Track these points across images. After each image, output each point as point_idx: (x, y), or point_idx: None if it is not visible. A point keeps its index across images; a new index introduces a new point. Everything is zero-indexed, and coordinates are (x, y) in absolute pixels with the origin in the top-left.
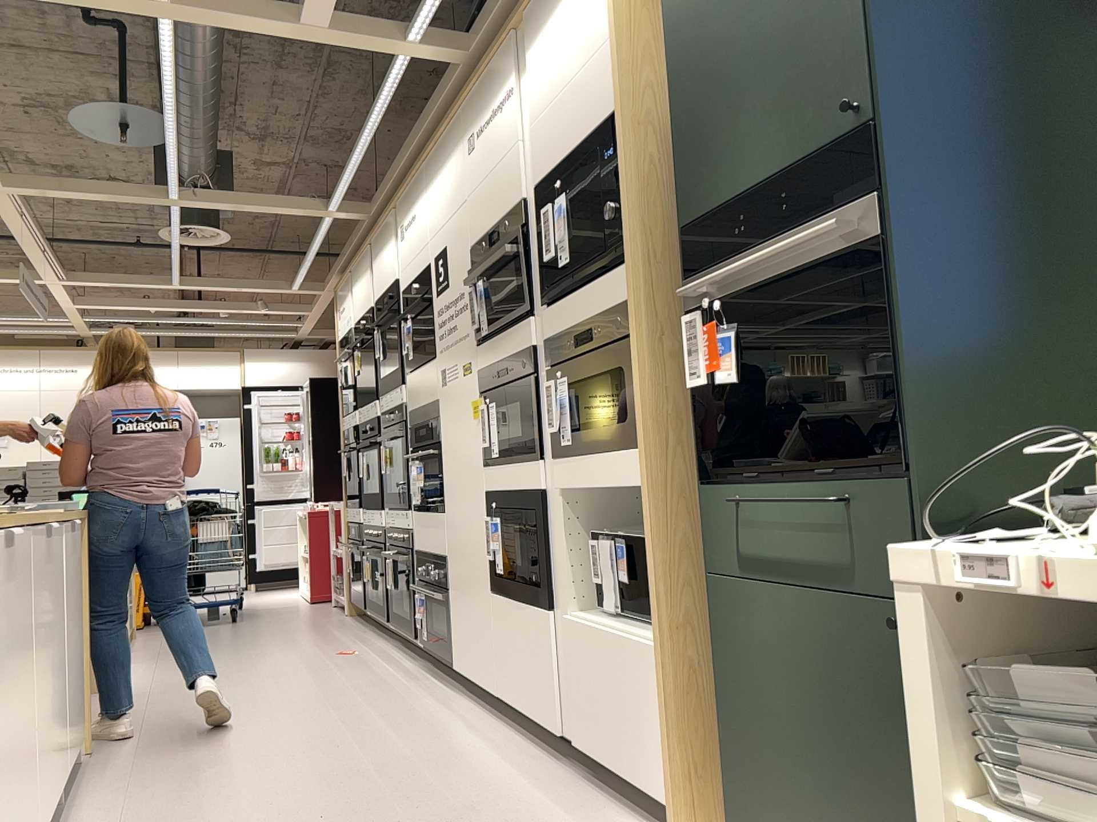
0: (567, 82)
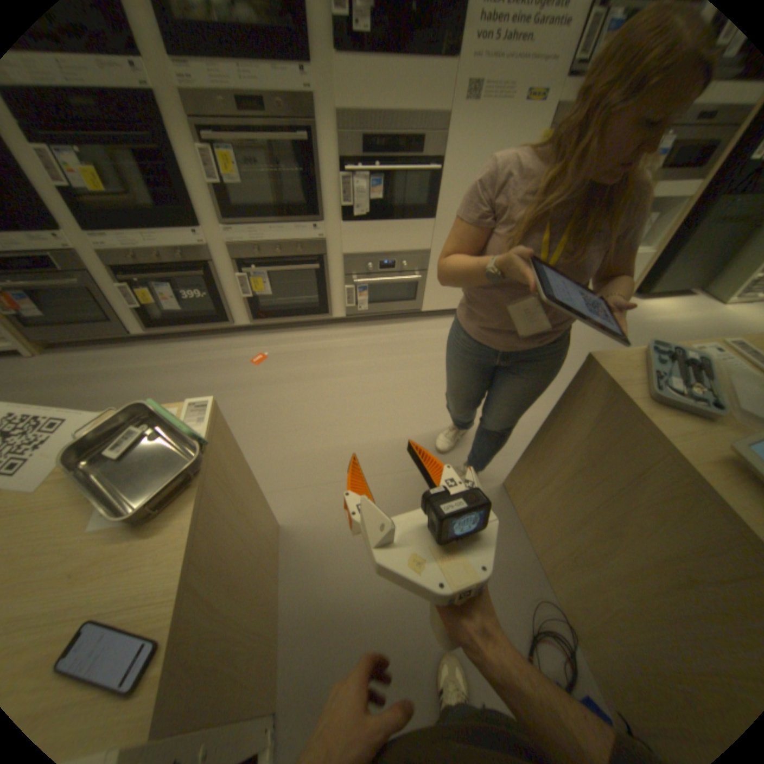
0: None
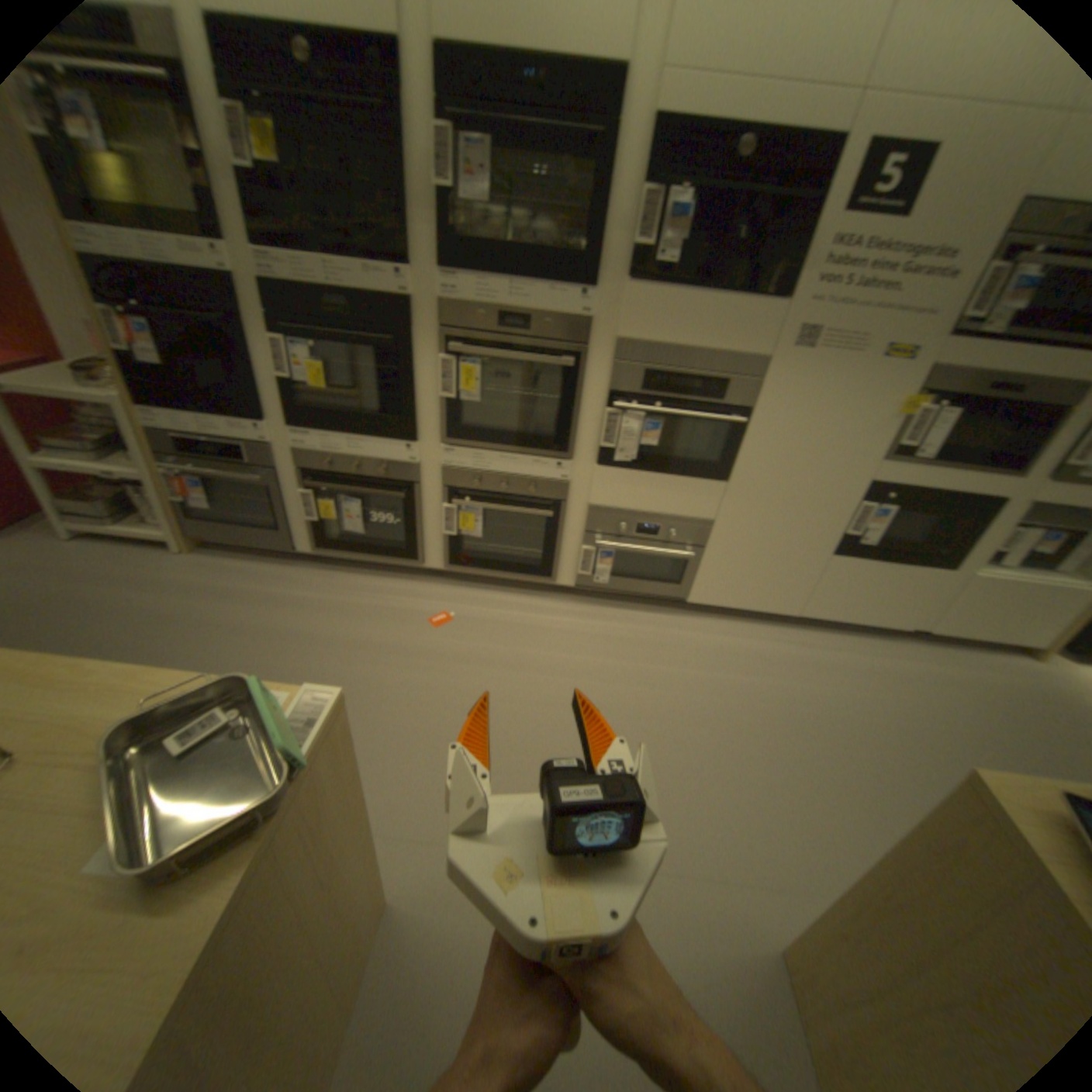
0: None
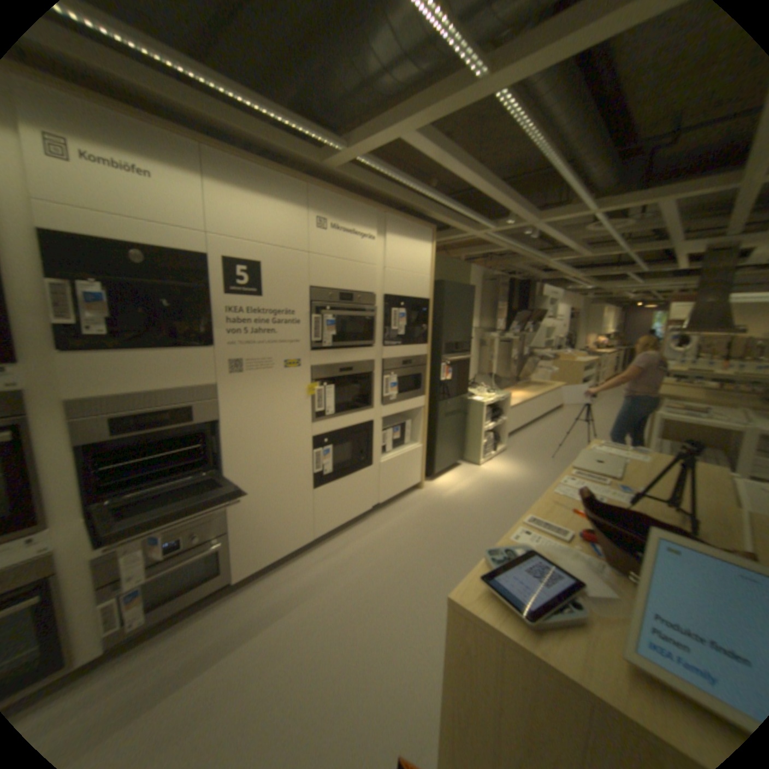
0: (408, 271)
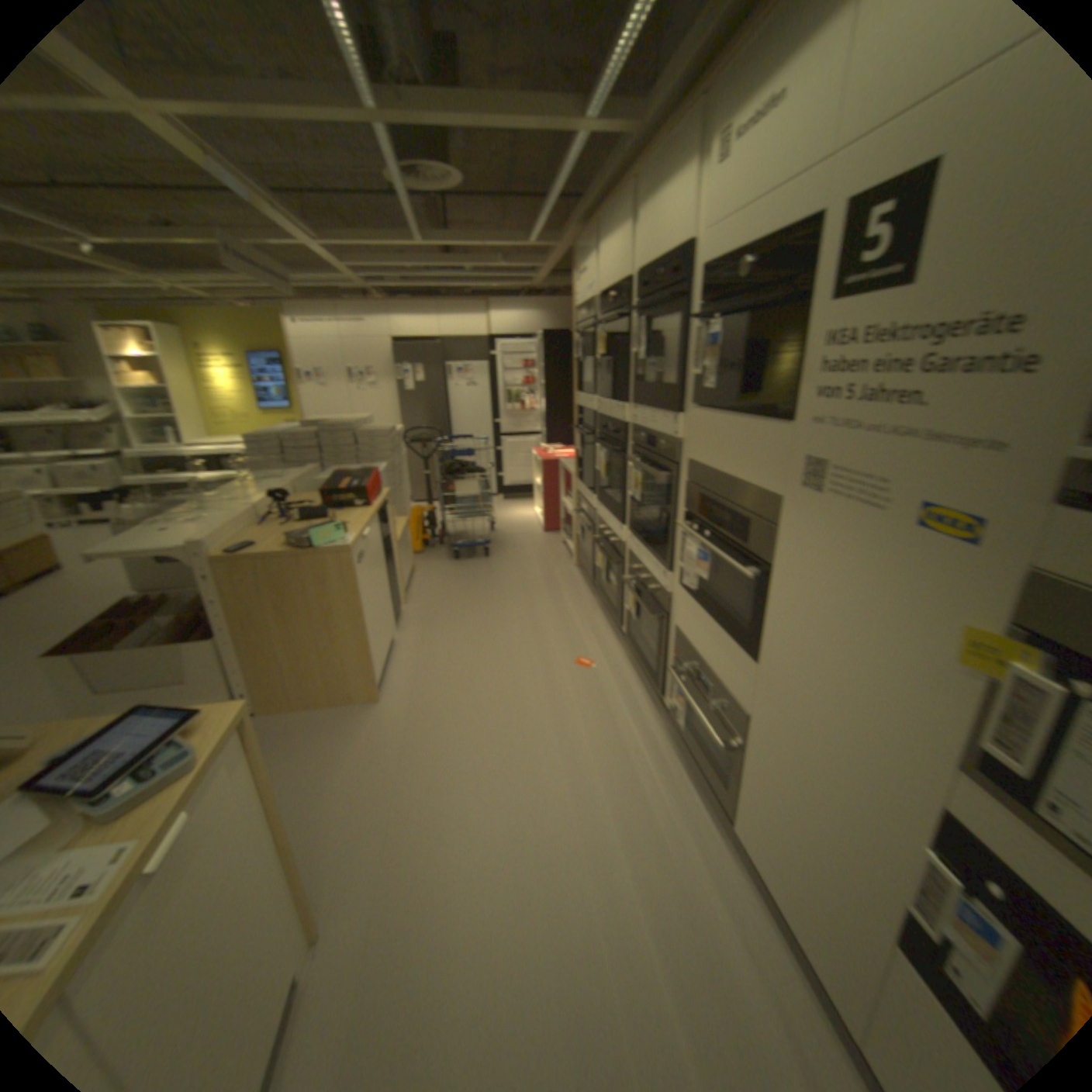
0: None
